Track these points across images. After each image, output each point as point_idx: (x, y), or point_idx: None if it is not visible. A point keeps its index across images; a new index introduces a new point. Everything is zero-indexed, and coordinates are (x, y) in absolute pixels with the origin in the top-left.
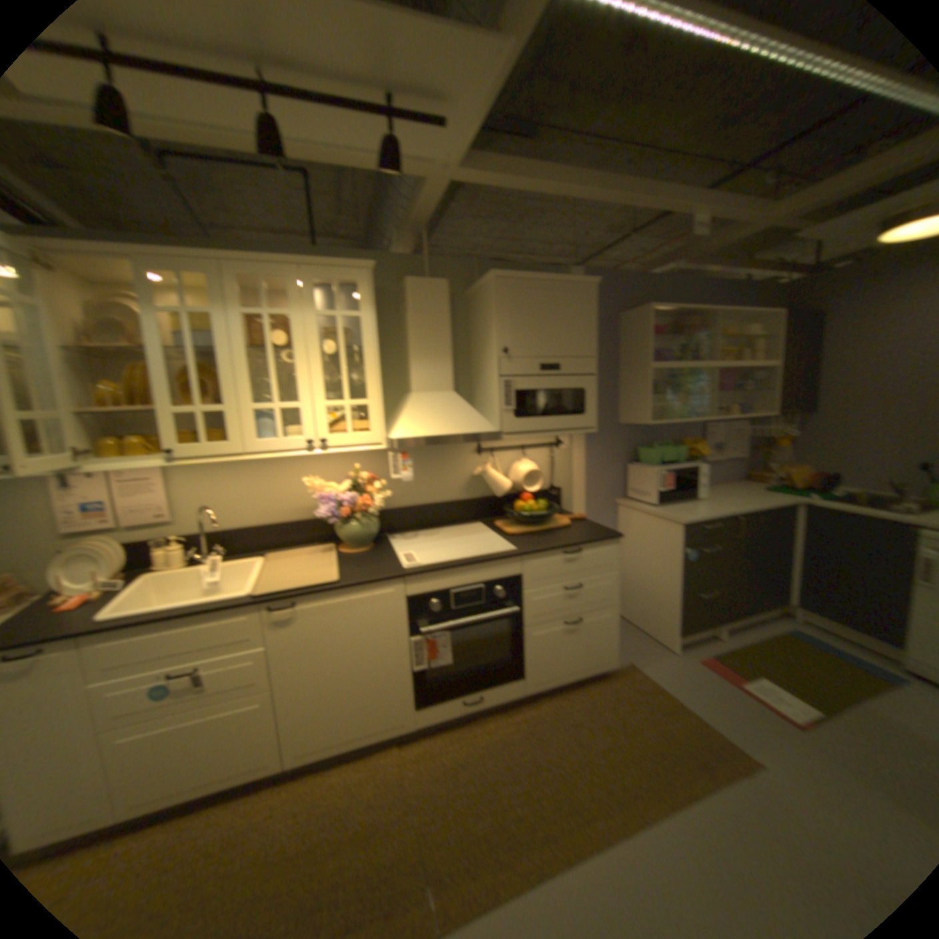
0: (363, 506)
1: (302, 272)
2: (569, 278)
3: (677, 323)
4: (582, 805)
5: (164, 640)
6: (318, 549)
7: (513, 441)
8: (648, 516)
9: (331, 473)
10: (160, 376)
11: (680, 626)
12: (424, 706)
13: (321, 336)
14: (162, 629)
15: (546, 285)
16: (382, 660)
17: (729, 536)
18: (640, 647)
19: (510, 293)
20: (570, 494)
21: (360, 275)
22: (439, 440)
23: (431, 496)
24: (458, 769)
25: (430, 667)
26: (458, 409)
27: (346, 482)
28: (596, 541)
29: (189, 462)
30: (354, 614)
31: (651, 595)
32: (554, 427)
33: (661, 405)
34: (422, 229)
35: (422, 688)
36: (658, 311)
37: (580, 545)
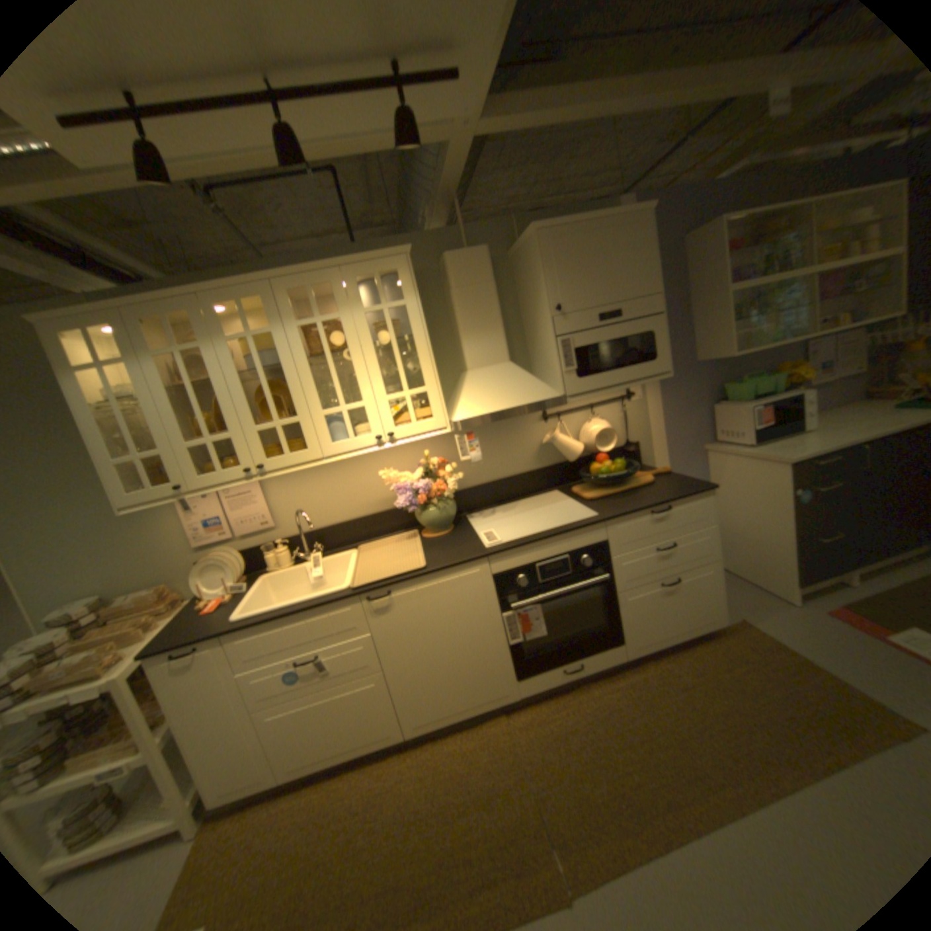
0: (436, 490)
1: (341, 272)
2: (618, 210)
3: (755, 230)
4: (703, 770)
5: (283, 633)
6: (401, 535)
7: (577, 401)
8: (743, 459)
9: (401, 462)
10: (238, 398)
11: (796, 575)
12: (523, 676)
13: (370, 331)
14: (280, 624)
15: (591, 225)
16: (477, 636)
17: (850, 468)
18: (749, 601)
19: (553, 244)
20: (648, 446)
21: (396, 261)
22: (500, 413)
23: (501, 471)
24: (566, 735)
25: (524, 639)
26: (515, 379)
27: (417, 469)
28: (685, 496)
29: (275, 473)
30: (443, 596)
31: (756, 543)
32: (621, 379)
33: (746, 331)
34: (451, 197)
35: (519, 659)
36: (730, 222)
37: (667, 502)
